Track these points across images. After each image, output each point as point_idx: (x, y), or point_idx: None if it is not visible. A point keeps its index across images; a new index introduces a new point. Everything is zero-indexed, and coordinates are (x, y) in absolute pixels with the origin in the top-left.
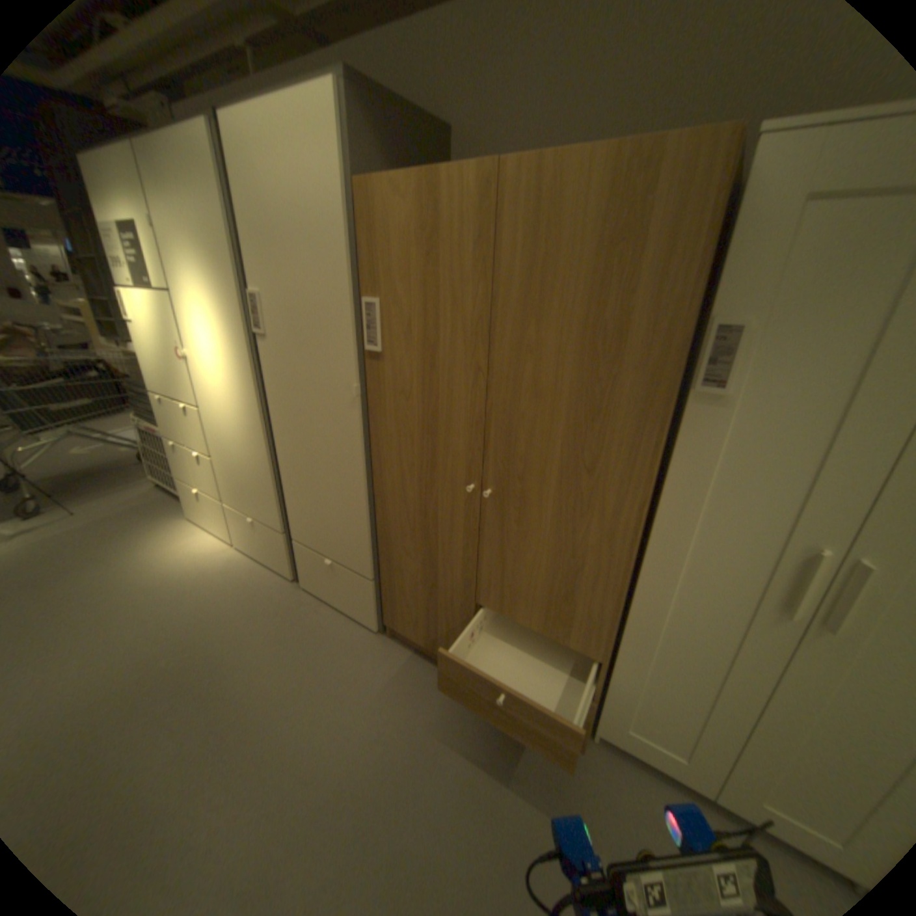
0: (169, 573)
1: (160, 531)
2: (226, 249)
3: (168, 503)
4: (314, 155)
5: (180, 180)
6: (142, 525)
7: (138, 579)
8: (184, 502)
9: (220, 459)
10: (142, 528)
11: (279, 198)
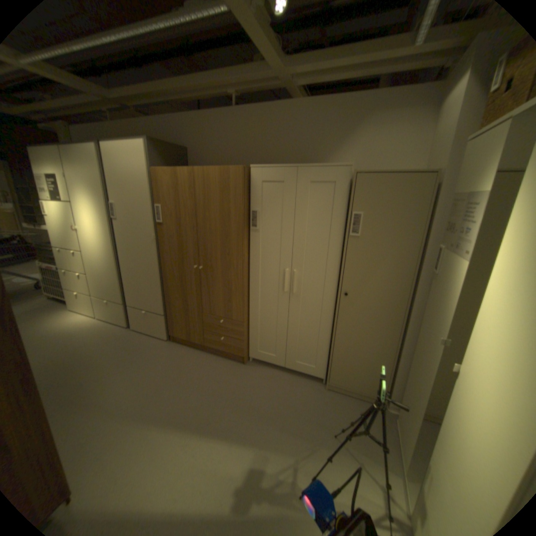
0: (63, 330)
1: (54, 315)
2: (101, 187)
3: (56, 304)
4: (137, 160)
5: (81, 162)
6: (44, 313)
7: (46, 333)
8: (68, 301)
9: (91, 274)
10: (44, 315)
11: (124, 171)
